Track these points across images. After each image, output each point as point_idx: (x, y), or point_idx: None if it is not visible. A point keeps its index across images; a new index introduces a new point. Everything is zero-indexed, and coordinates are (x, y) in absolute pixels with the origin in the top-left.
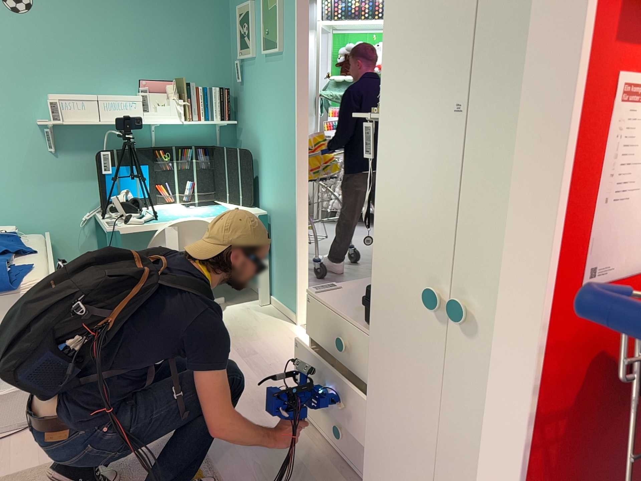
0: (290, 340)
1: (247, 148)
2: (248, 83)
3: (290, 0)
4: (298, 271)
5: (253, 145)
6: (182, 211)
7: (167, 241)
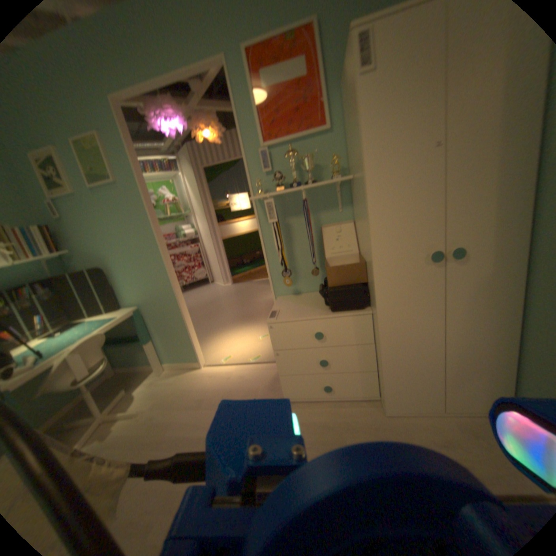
0: (210, 376)
1: (86, 268)
2: (69, 215)
3: (114, 138)
4: (190, 331)
5: (95, 263)
6: (55, 339)
7: (67, 367)
